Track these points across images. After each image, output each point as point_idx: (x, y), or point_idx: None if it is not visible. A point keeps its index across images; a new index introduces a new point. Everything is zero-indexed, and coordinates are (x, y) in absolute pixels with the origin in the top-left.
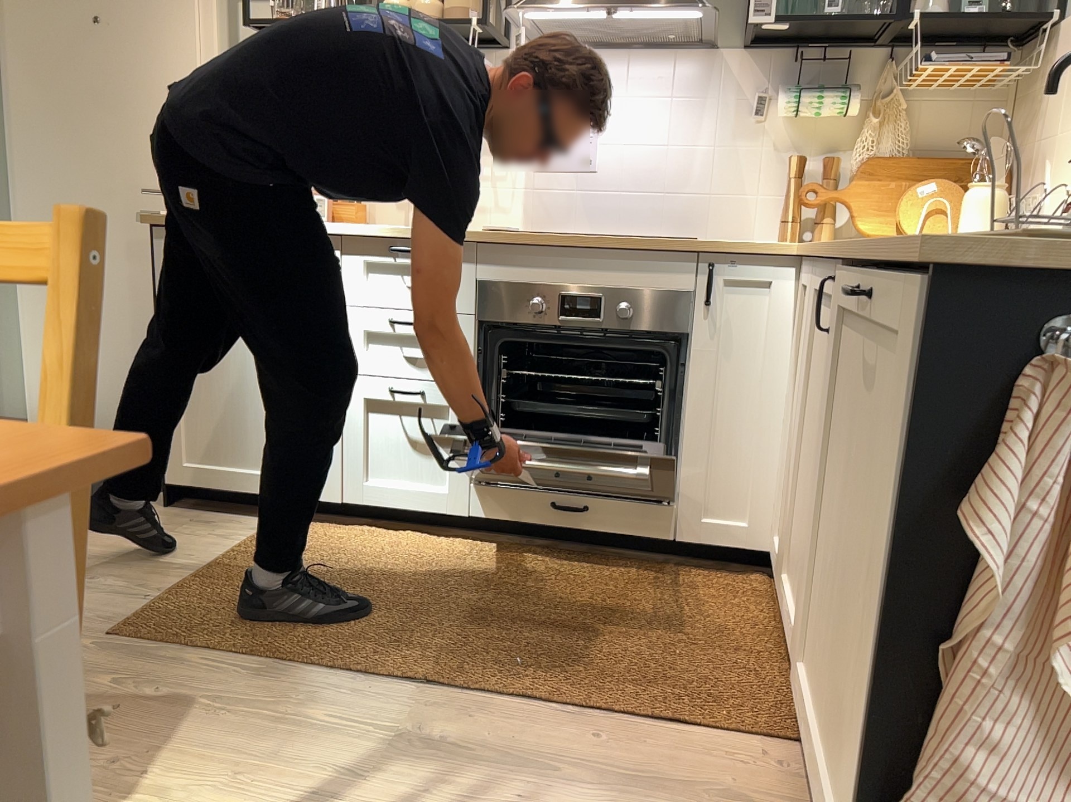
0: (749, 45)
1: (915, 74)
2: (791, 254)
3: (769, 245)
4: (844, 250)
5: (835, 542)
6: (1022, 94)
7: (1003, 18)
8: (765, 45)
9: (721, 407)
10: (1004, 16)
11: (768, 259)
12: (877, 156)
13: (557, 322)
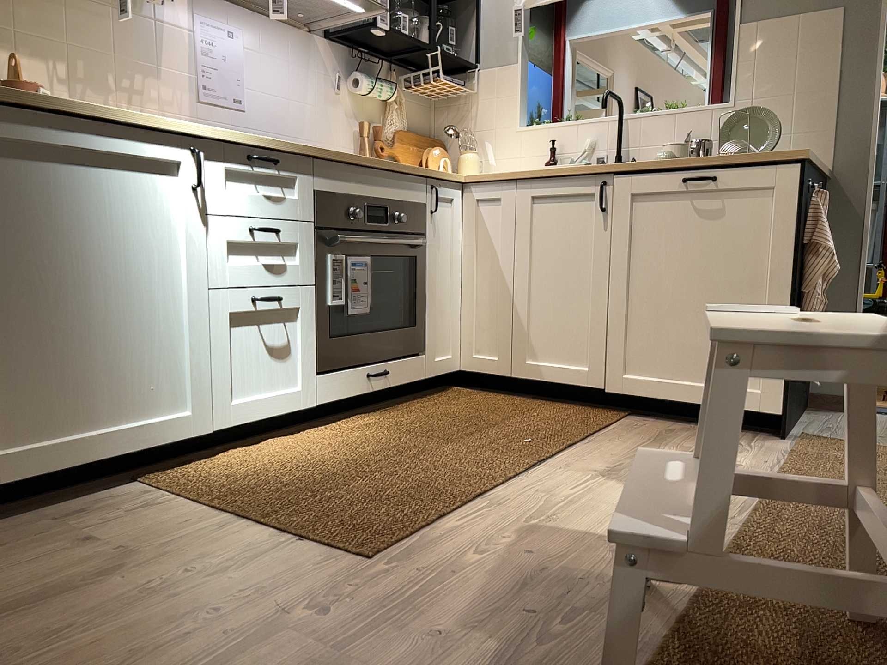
0: (330, 39)
1: (432, 83)
2: (462, 179)
3: (453, 173)
4: (619, 164)
5: (650, 299)
6: (447, 105)
7: (464, 62)
8: (339, 41)
9: (437, 279)
10: (461, 61)
11: (453, 181)
12: (399, 129)
13: (364, 225)
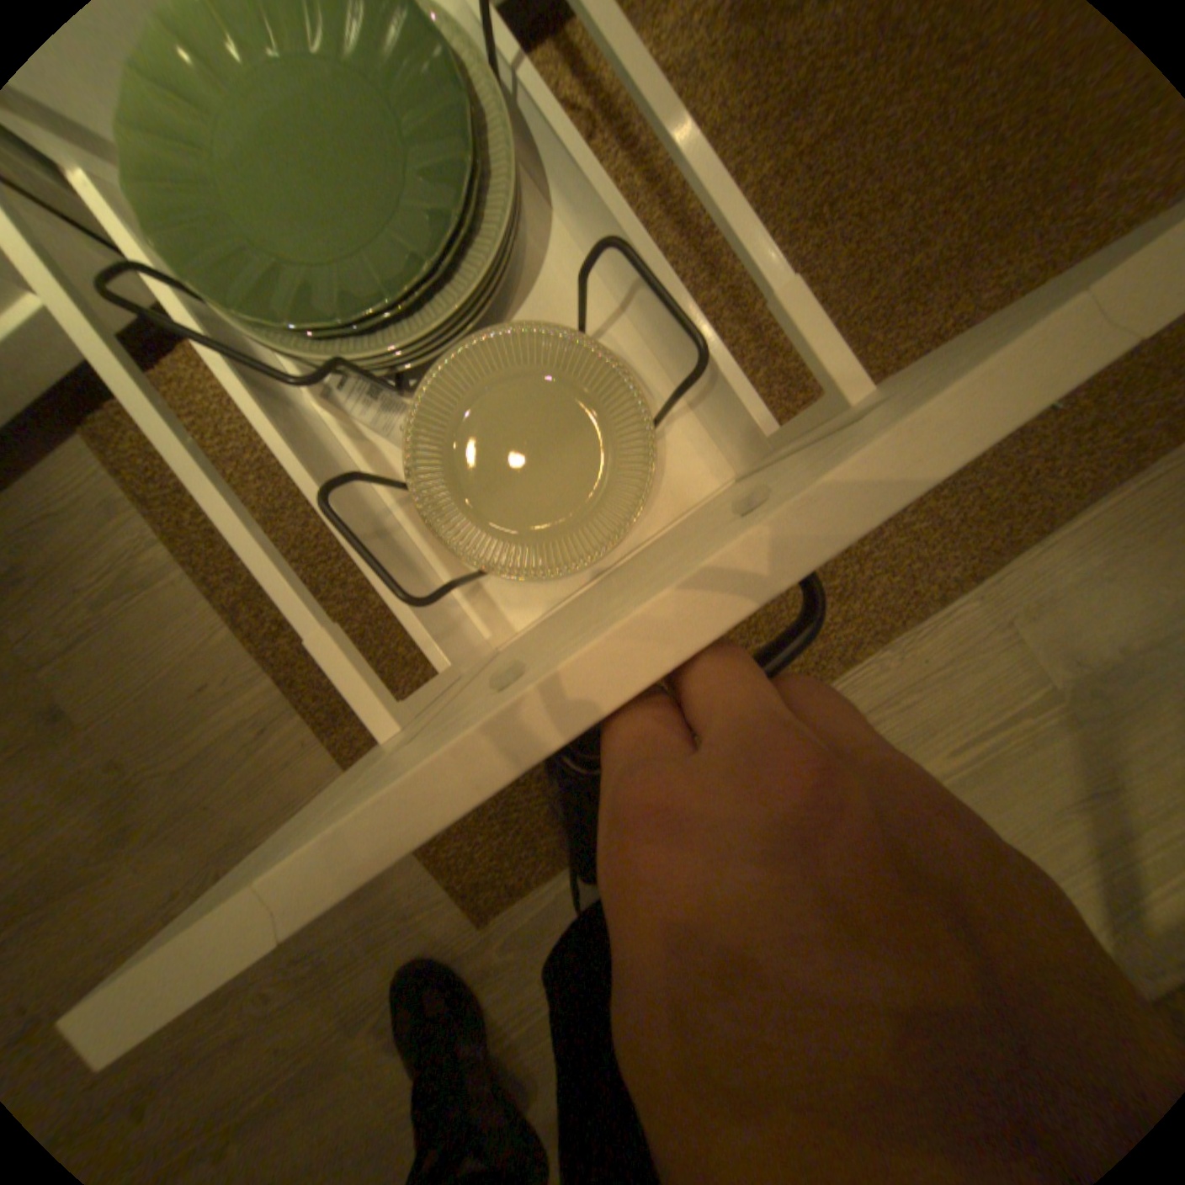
0: None
1: None
2: None
3: None
4: None
5: None
6: None
7: None
8: None
9: None
10: None
11: None
12: None
13: None
